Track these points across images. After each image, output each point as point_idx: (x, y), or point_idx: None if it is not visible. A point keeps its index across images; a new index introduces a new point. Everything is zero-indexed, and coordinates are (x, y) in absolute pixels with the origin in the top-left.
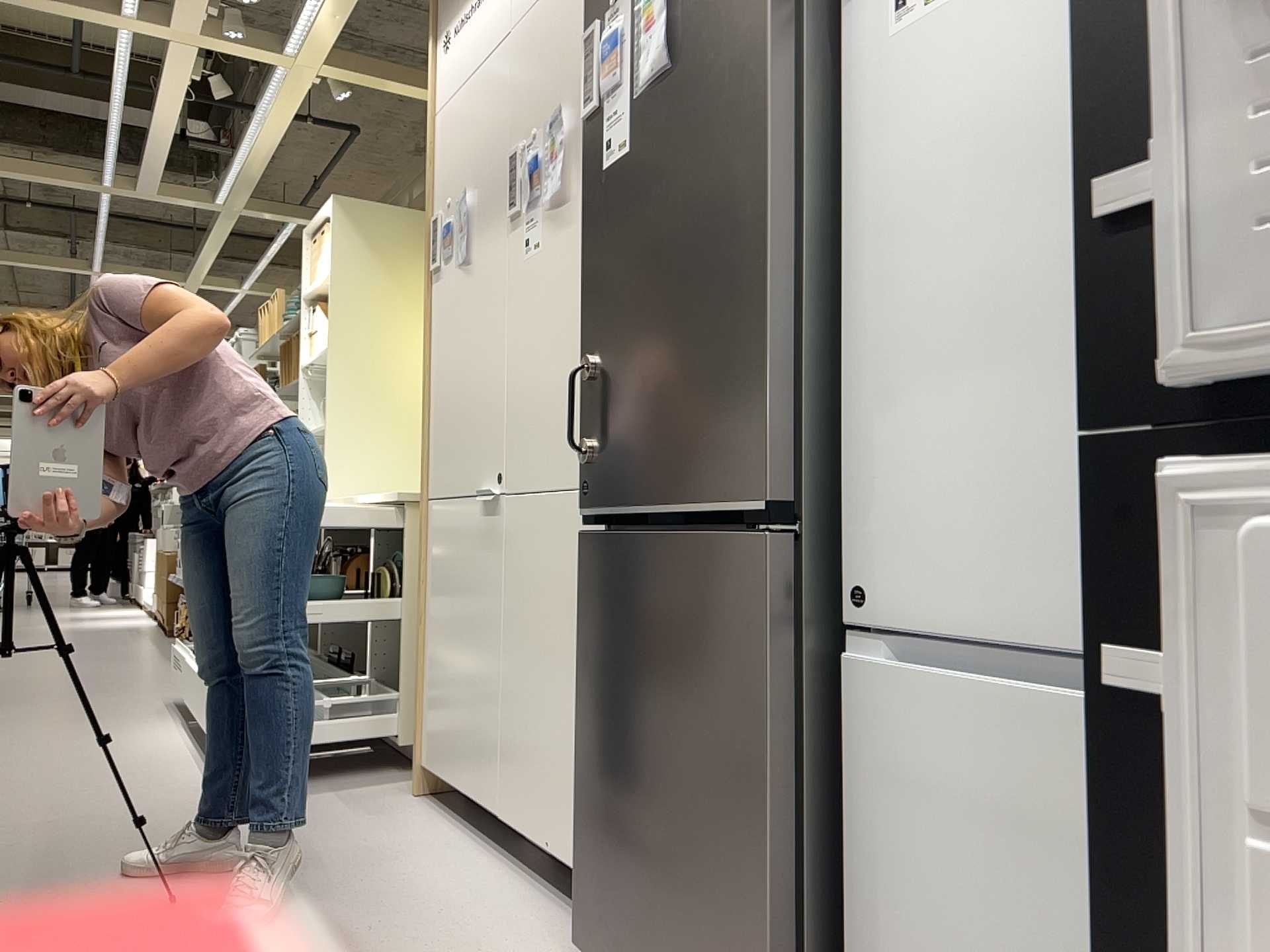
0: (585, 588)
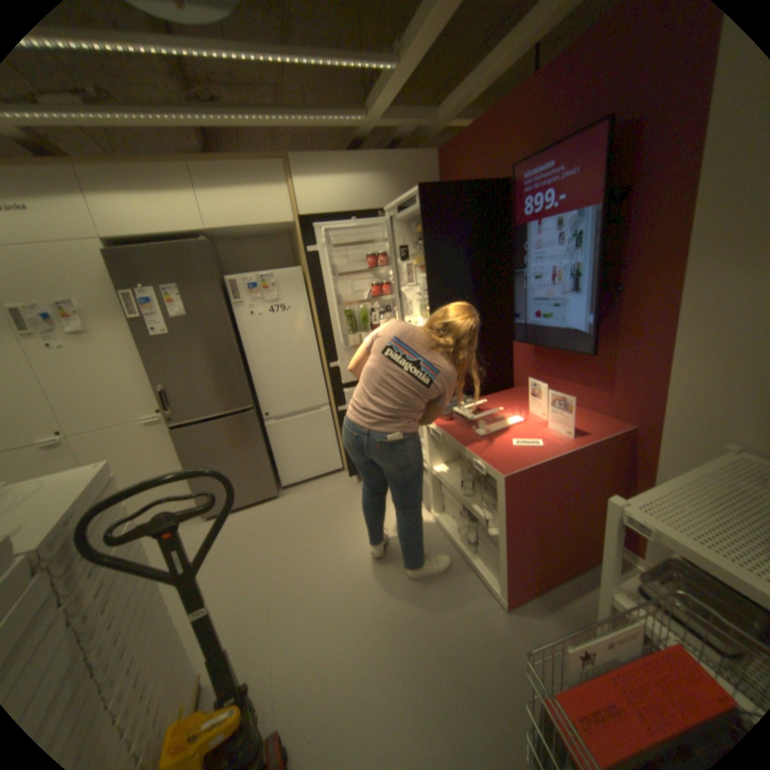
0: (177, 442)
